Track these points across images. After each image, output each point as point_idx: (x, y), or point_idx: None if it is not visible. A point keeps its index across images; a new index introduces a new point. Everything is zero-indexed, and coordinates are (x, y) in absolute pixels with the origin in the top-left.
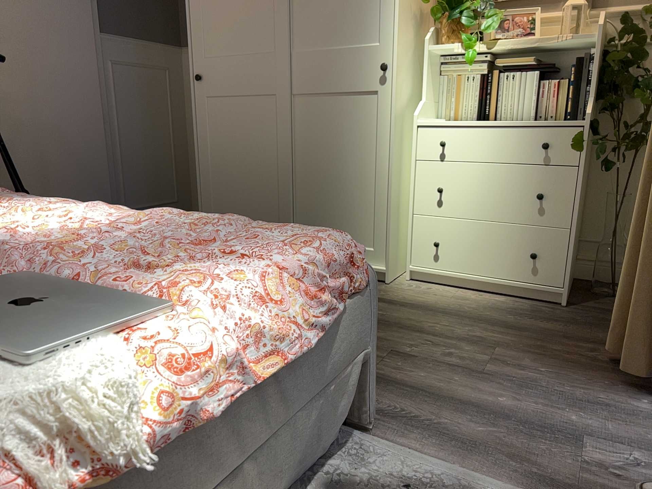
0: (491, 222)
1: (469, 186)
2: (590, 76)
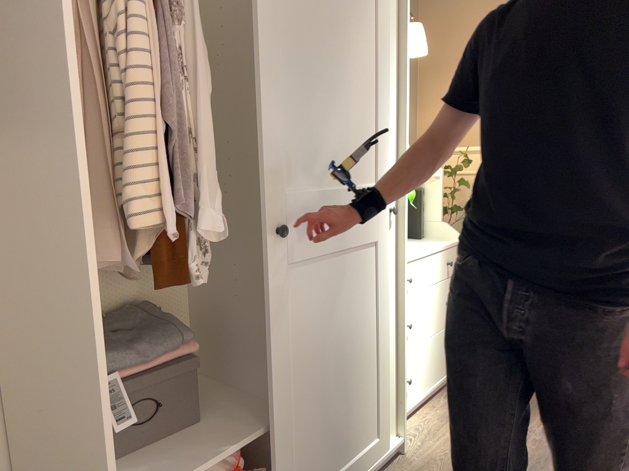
0: (430, 338)
1: (420, 313)
2: (424, 205)
